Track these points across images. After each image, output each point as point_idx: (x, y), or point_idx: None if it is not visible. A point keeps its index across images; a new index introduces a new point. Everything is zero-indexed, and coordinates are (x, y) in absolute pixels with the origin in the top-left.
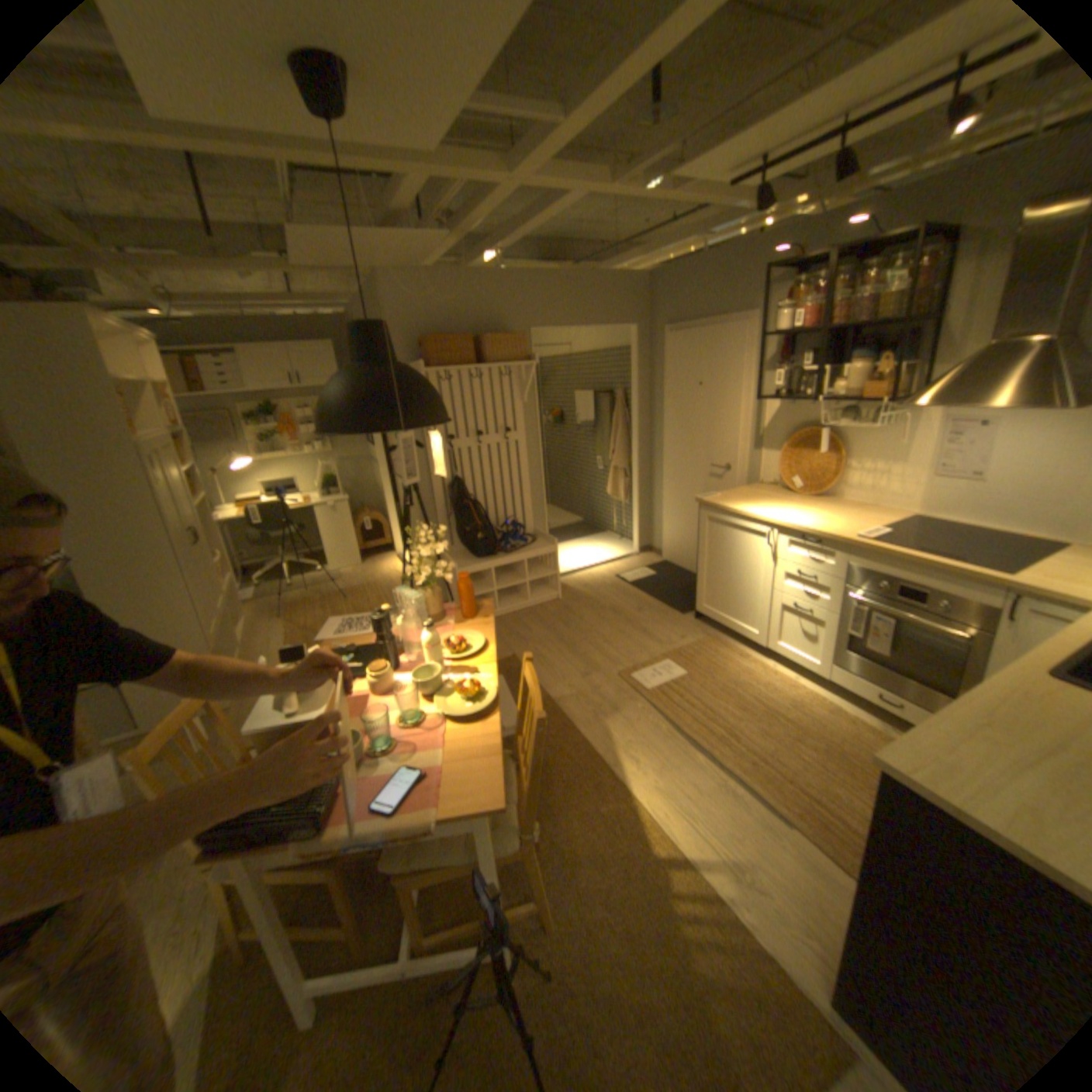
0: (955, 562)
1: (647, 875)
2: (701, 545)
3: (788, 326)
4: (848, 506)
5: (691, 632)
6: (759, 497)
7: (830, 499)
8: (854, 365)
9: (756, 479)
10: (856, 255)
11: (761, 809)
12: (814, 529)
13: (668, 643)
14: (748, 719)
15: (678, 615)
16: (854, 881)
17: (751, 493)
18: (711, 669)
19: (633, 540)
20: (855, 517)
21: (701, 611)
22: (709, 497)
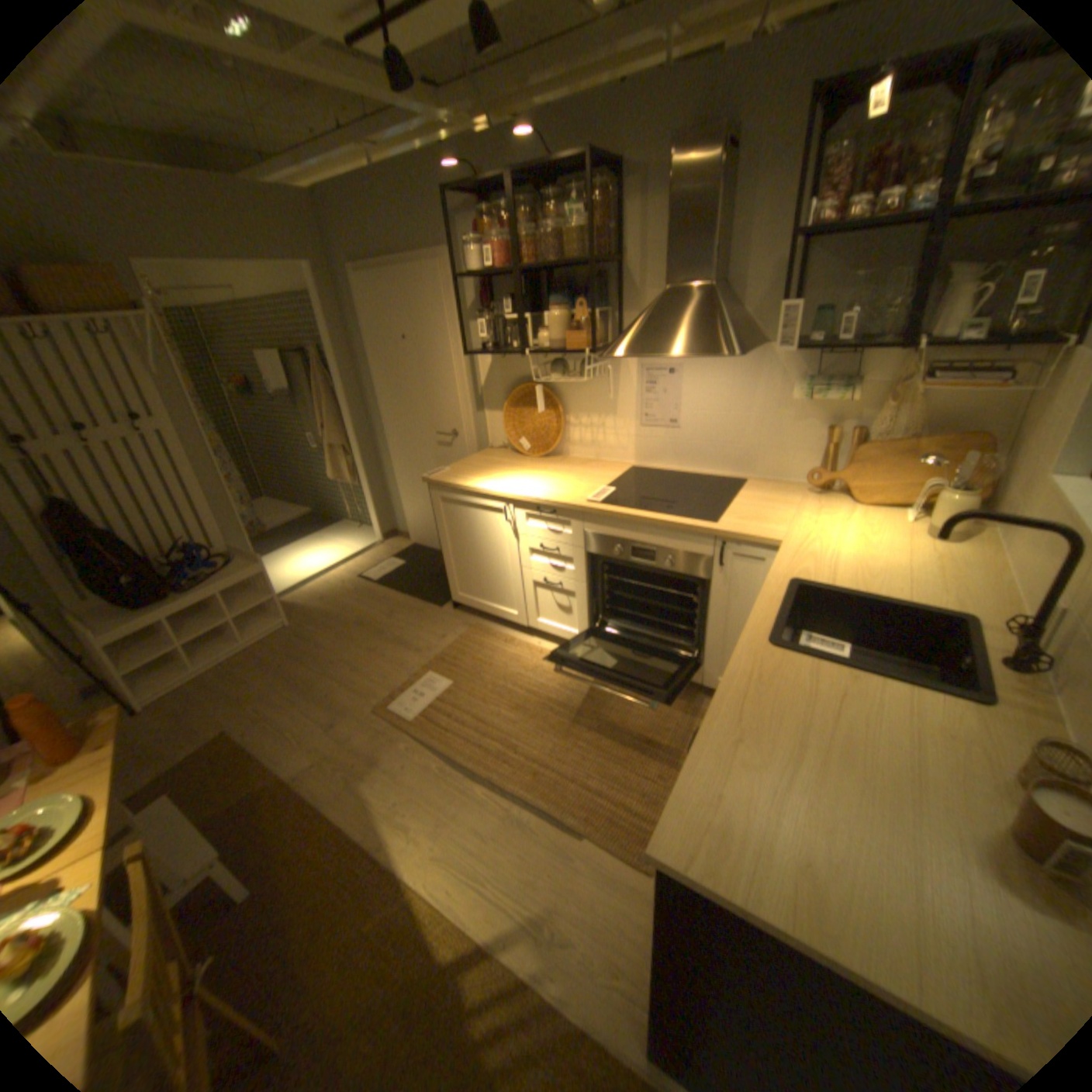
0: (671, 517)
1: (432, 999)
2: (440, 528)
3: (480, 267)
4: (574, 464)
5: (450, 626)
6: (490, 466)
7: (558, 459)
8: (552, 313)
9: (485, 443)
10: (532, 184)
11: (547, 829)
12: (546, 499)
13: (426, 648)
14: (521, 718)
15: (434, 609)
16: (642, 876)
17: (482, 462)
18: (476, 667)
19: (373, 527)
20: (582, 477)
21: (457, 600)
22: (437, 474)
